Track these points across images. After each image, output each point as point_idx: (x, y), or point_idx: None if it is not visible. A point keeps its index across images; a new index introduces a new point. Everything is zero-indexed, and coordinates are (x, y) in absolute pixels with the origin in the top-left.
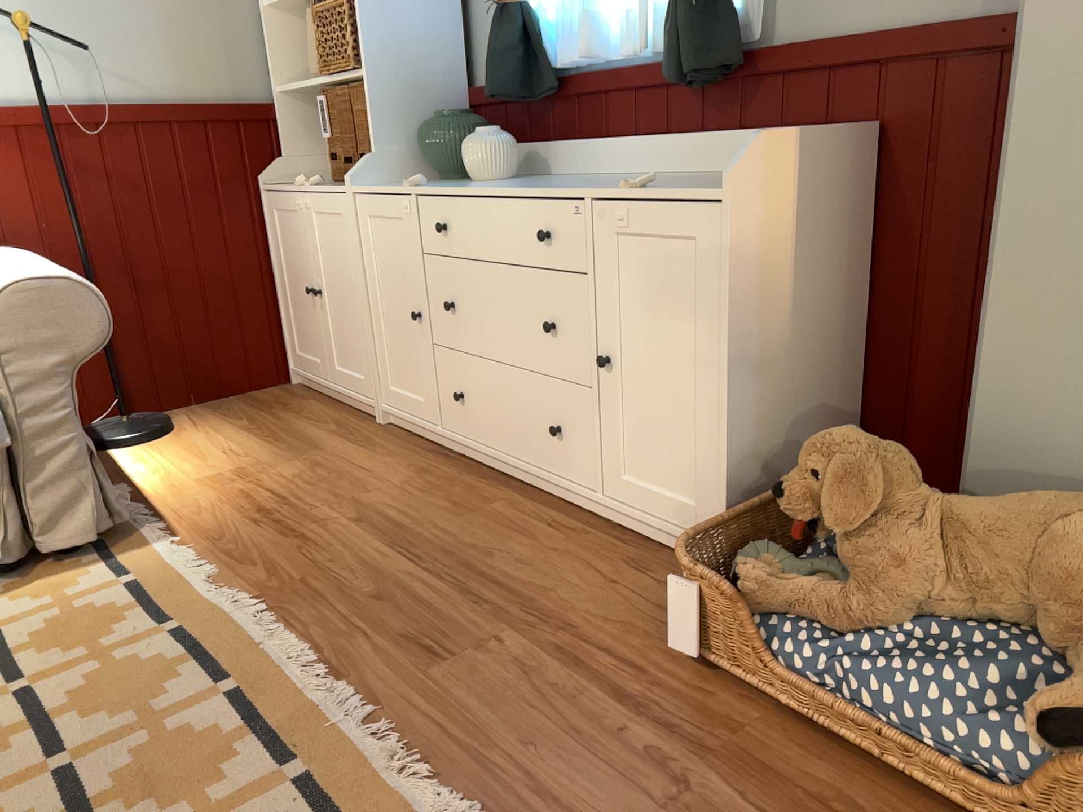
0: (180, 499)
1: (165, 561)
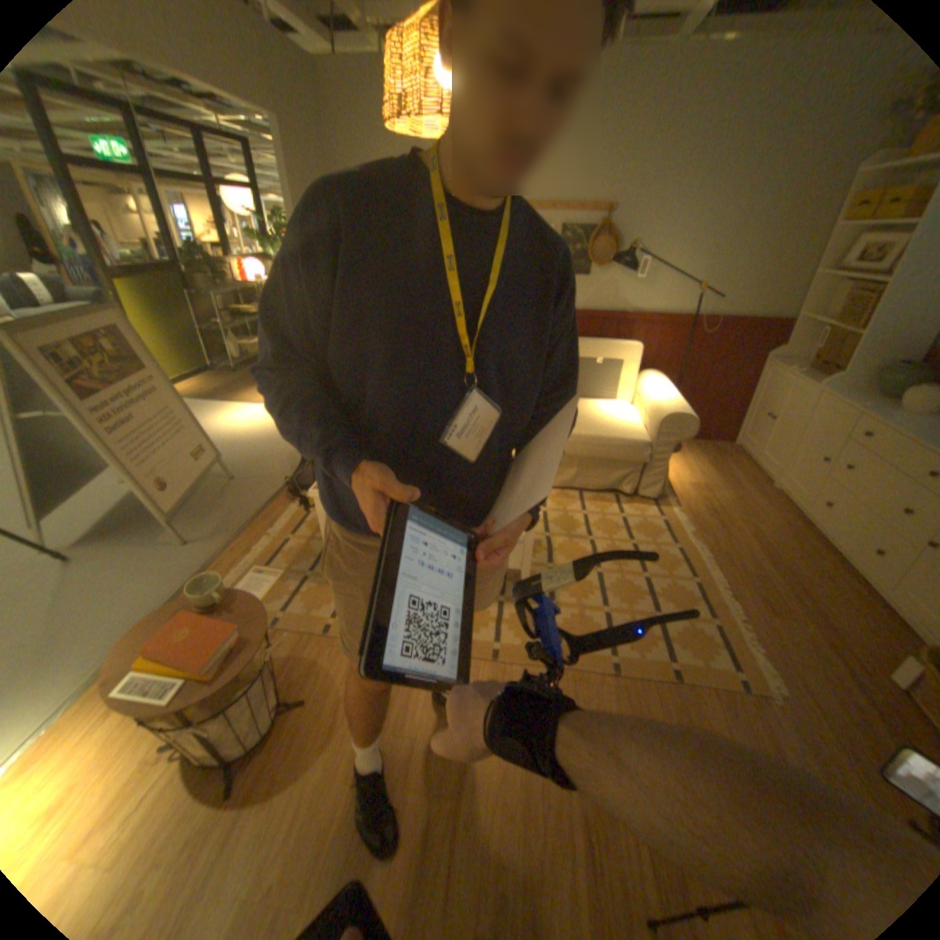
0: (681, 490)
1: (676, 518)
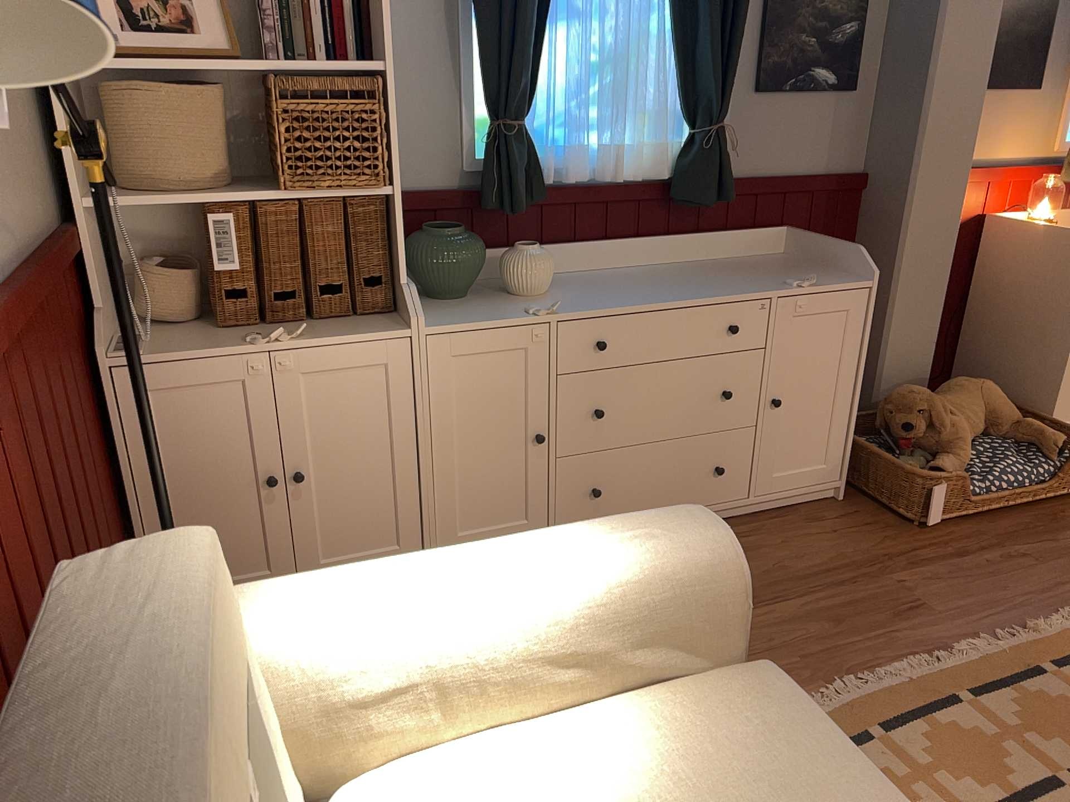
0: None
1: None
